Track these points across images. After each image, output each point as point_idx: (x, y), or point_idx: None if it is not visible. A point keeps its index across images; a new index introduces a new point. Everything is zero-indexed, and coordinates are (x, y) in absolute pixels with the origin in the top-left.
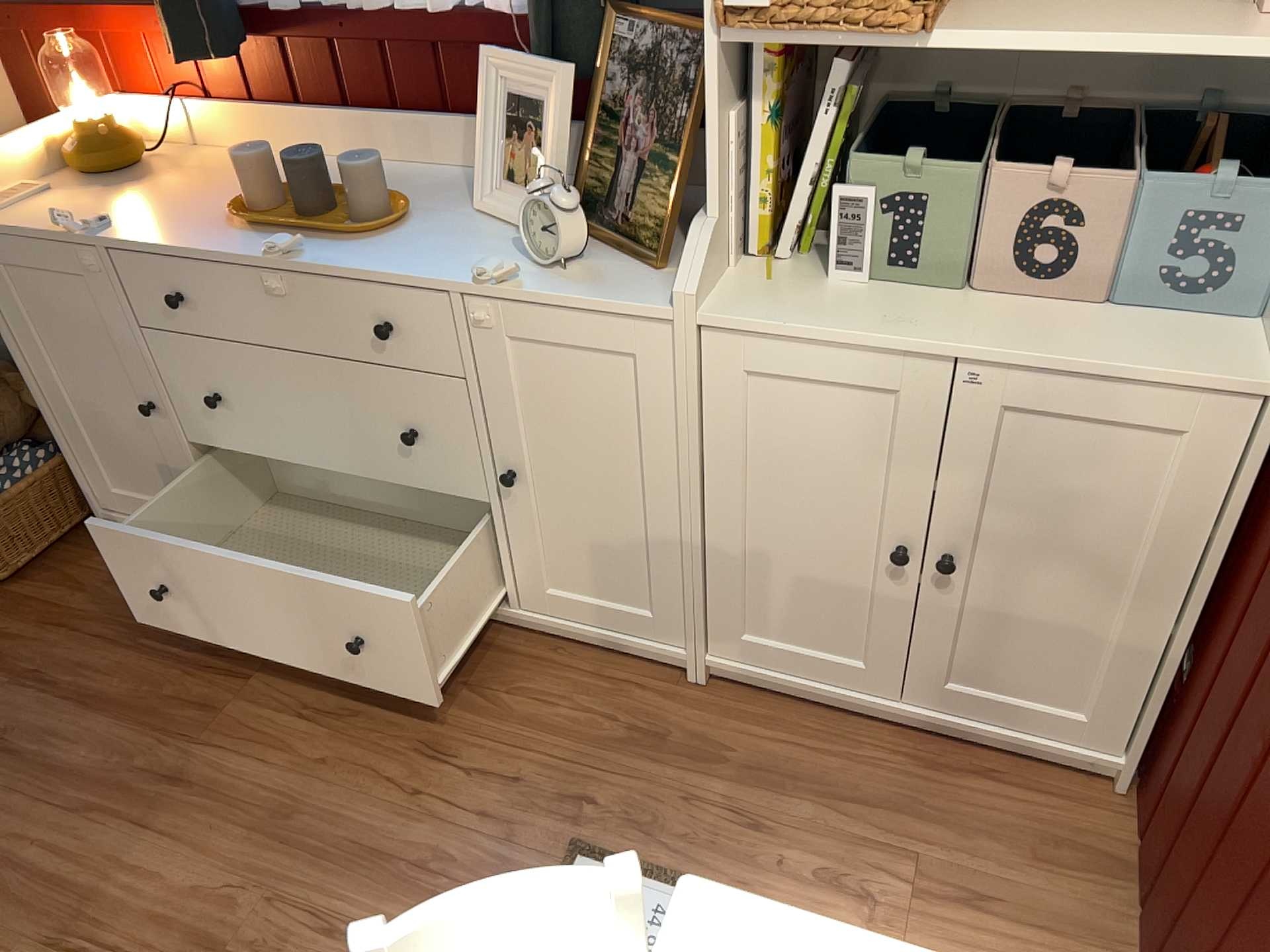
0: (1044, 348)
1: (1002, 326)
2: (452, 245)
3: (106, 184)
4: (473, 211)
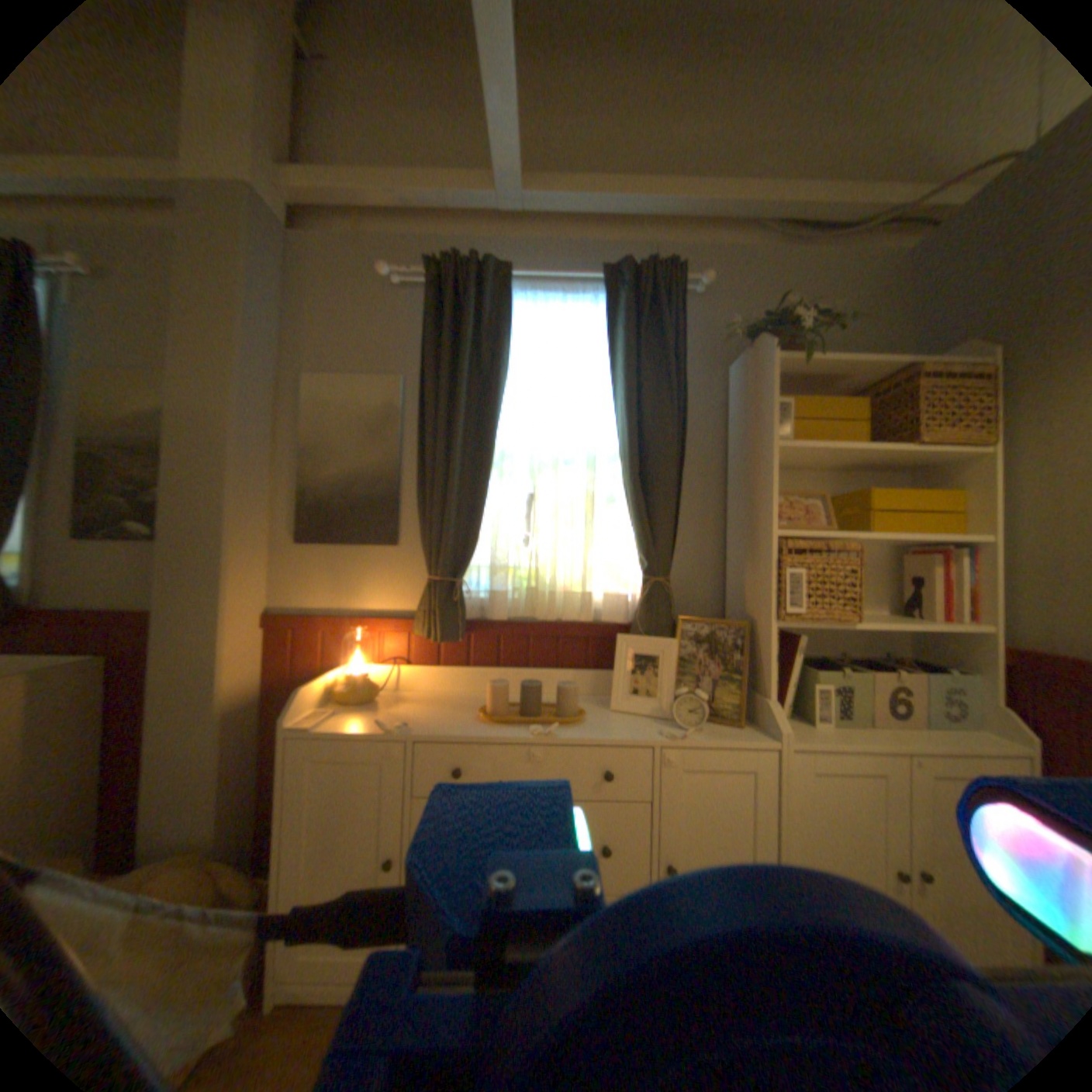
0: (942, 744)
1: (911, 738)
2: (618, 723)
3: (351, 706)
4: (601, 709)
